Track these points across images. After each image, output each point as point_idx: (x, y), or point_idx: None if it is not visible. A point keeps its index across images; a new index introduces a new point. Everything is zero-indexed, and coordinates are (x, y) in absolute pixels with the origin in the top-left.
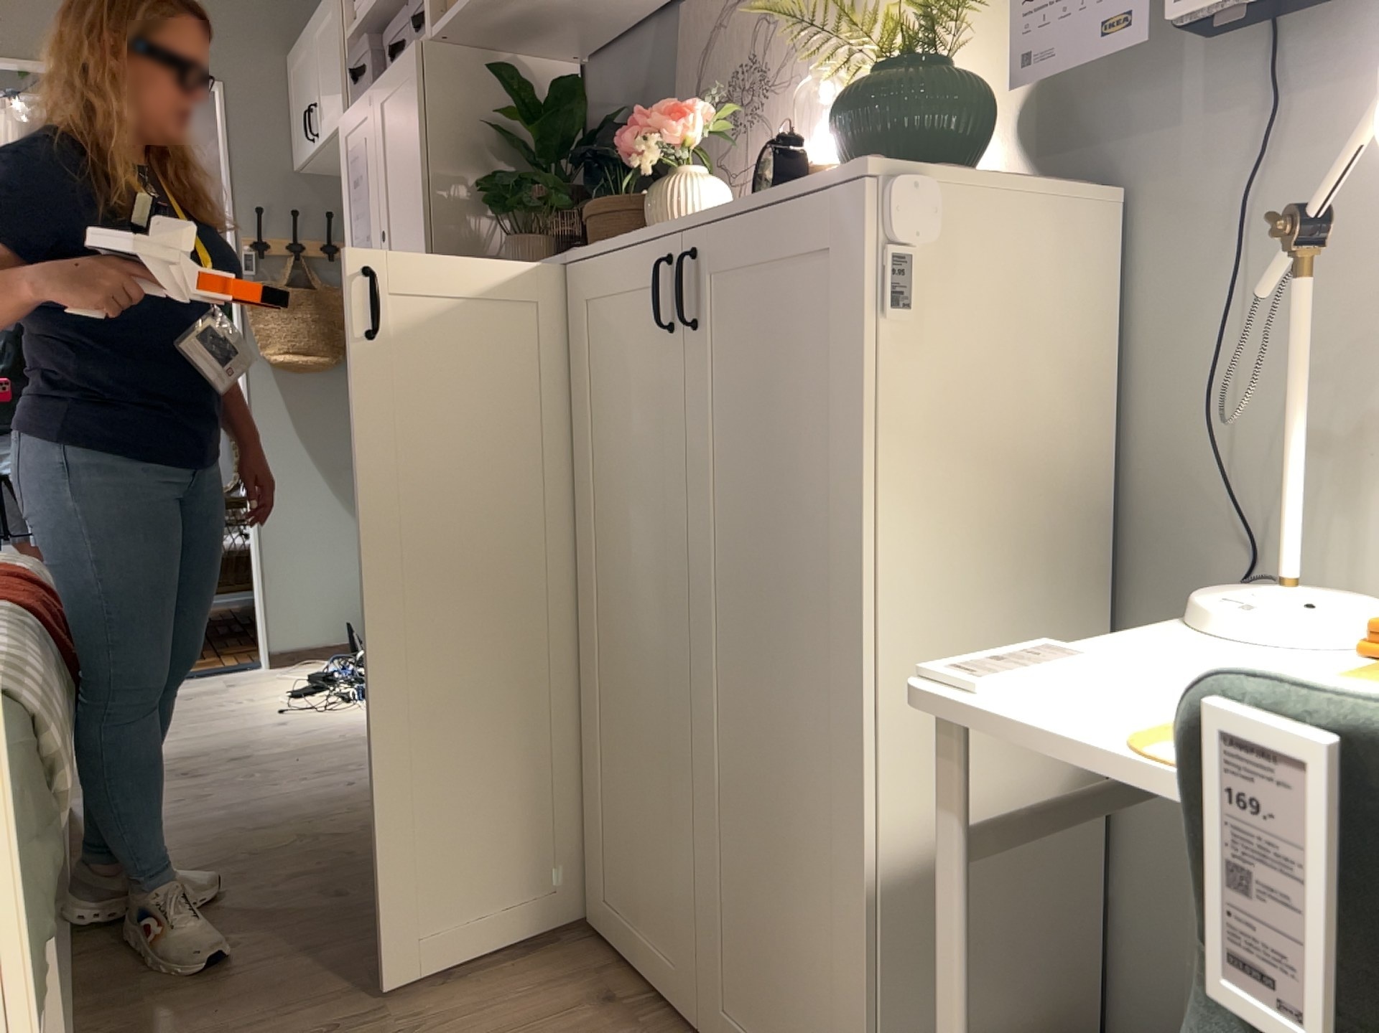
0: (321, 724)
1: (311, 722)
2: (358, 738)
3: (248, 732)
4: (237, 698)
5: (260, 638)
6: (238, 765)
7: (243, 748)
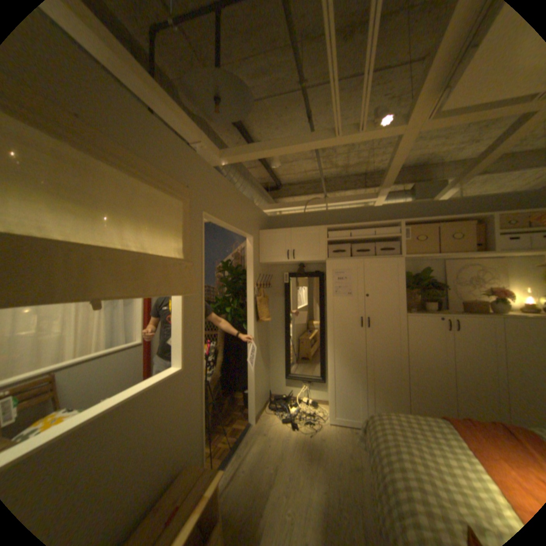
0: (330, 436)
1: (326, 437)
2: (350, 435)
3: (324, 449)
4: (281, 440)
5: (249, 416)
6: (356, 459)
7: (339, 454)
